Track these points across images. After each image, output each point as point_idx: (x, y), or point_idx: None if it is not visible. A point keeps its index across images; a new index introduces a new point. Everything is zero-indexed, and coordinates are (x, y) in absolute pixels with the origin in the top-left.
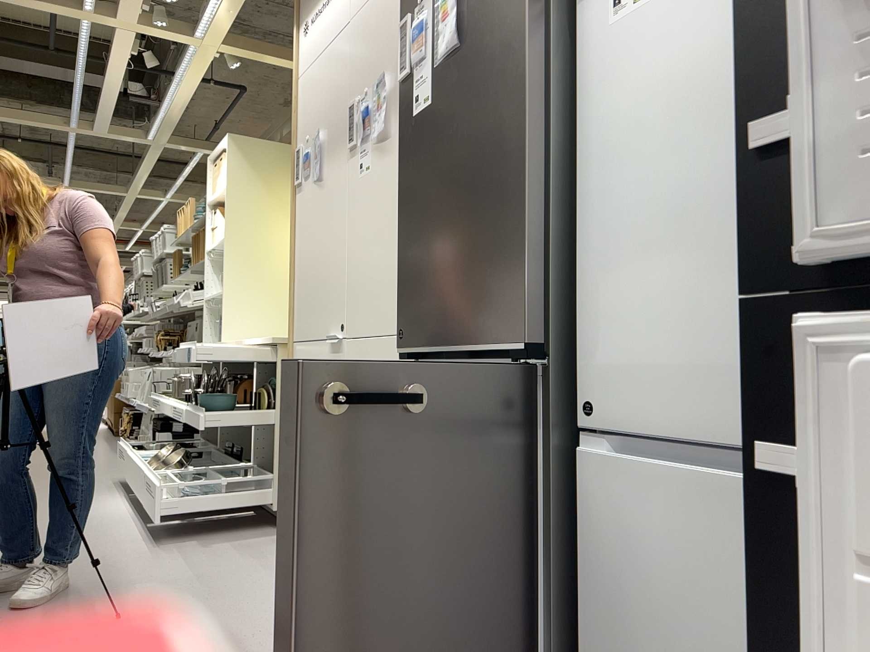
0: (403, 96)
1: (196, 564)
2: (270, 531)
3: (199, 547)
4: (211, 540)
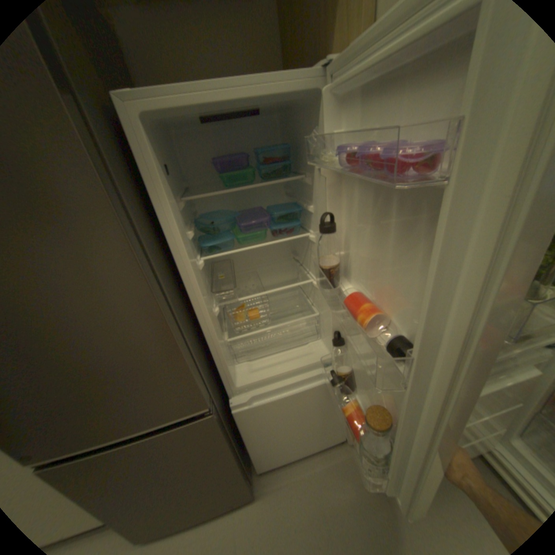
0: None
1: None
2: None
3: None
4: None
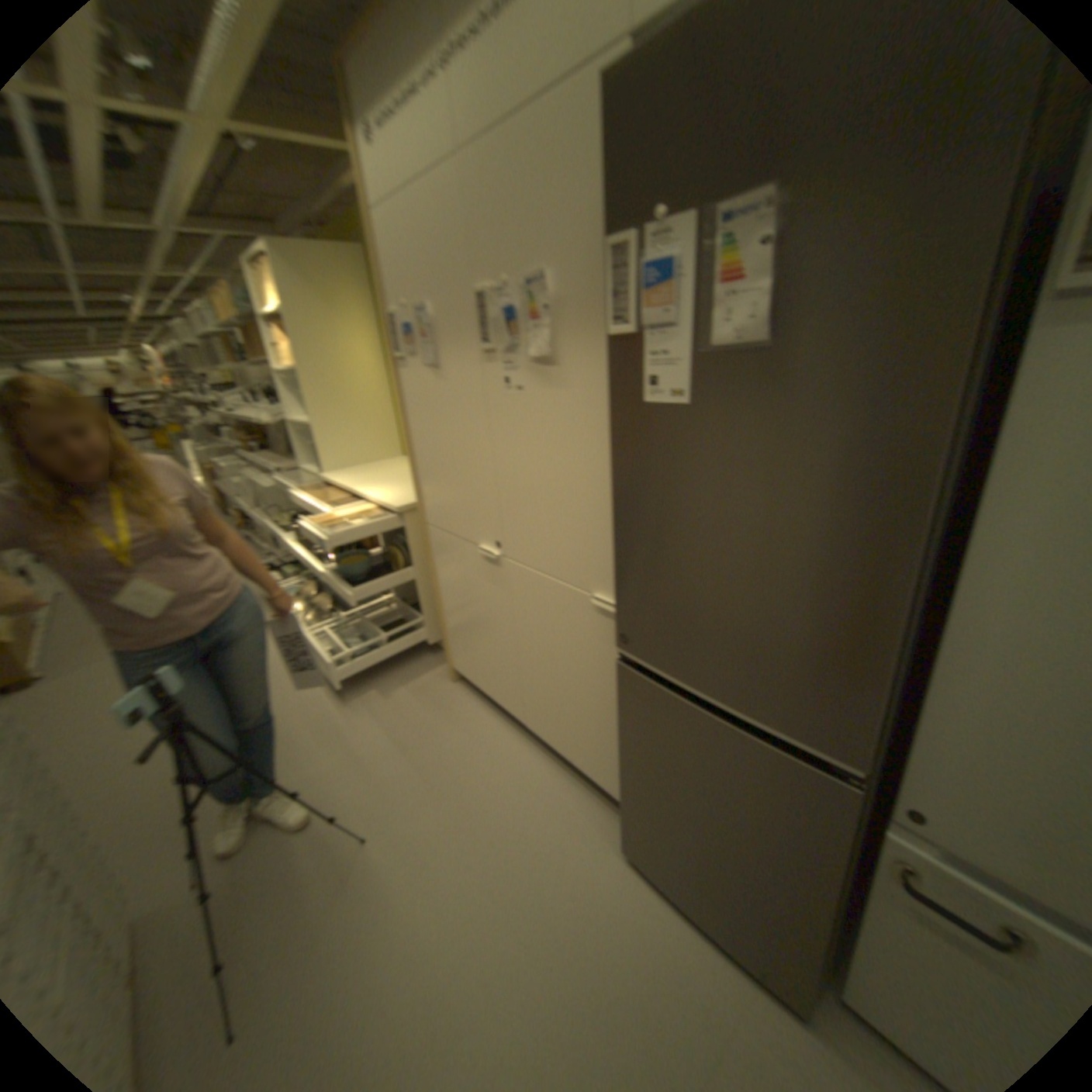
0: (615, 357)
1: (388, 729)
2: (427, 660)
3: (377, 699)
4: (383, 684)
